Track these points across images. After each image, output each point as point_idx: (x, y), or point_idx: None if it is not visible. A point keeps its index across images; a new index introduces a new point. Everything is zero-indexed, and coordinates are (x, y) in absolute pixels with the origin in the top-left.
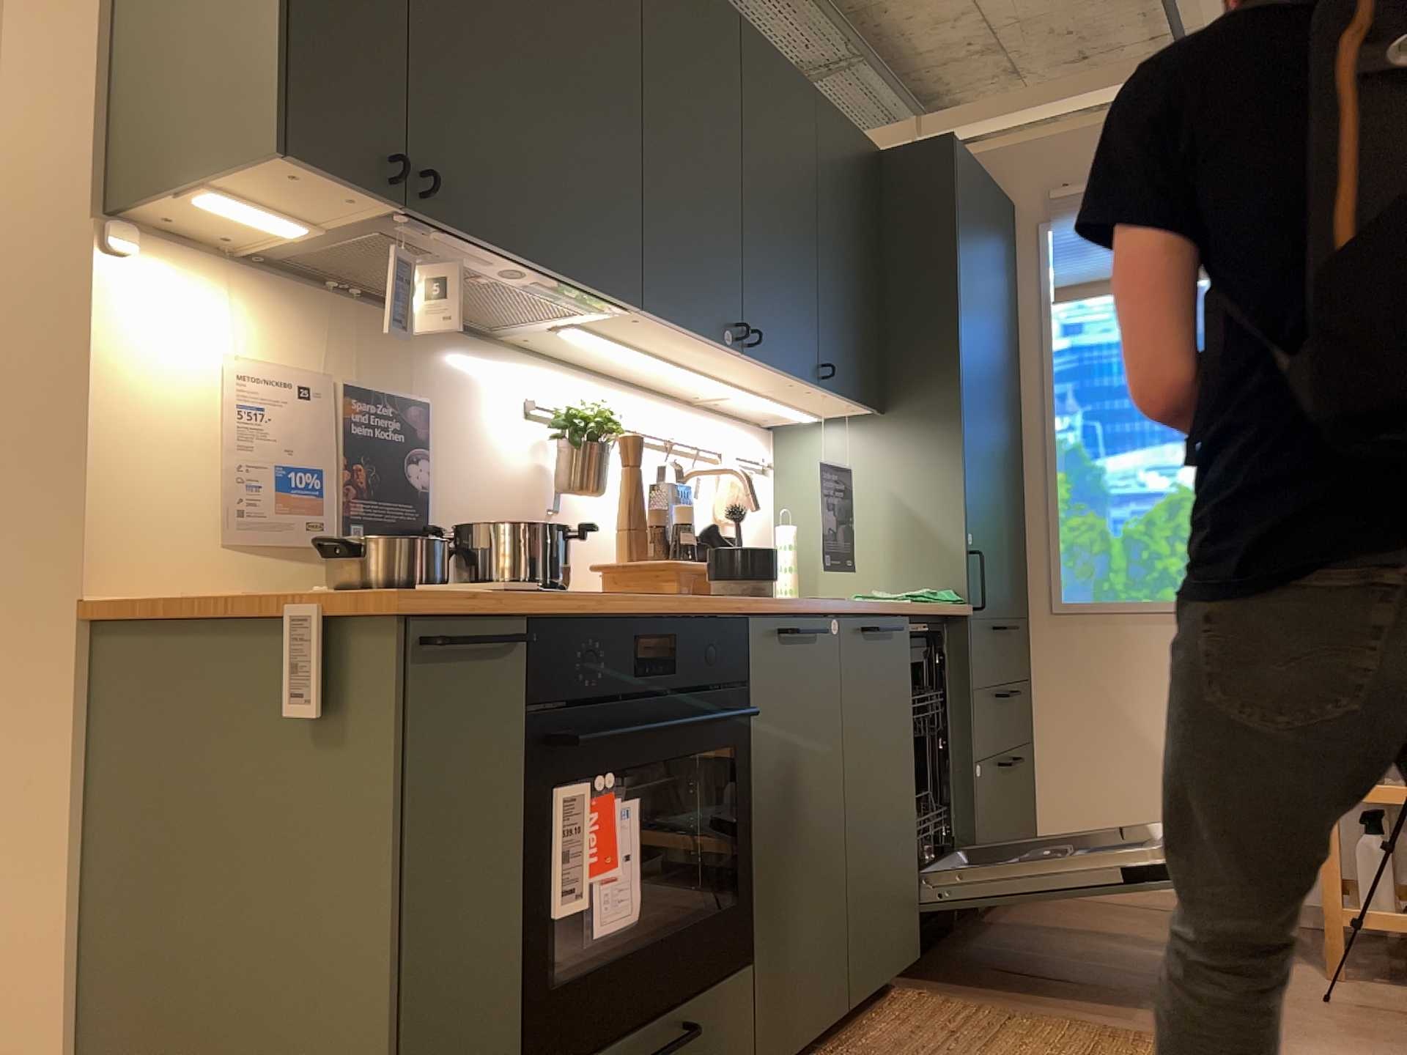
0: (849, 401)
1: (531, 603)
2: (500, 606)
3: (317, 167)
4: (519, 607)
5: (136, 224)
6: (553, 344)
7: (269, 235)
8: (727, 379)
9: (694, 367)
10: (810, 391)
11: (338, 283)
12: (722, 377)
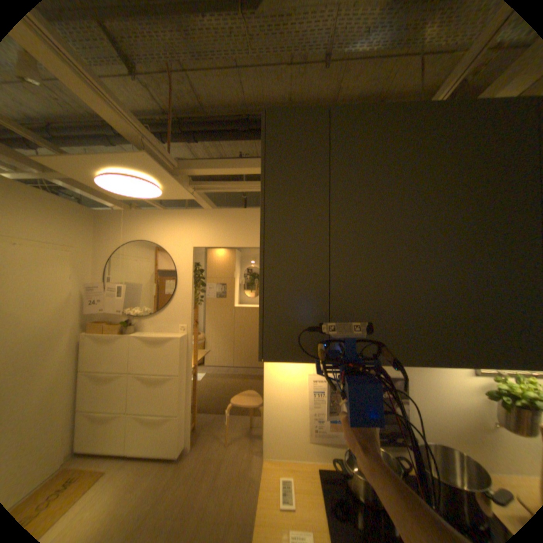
0: None
1: None
2: None
3: (281, 358)
4: None
5: None
6: None
7: None
8: None
9: None
10: None
11: None
12: None
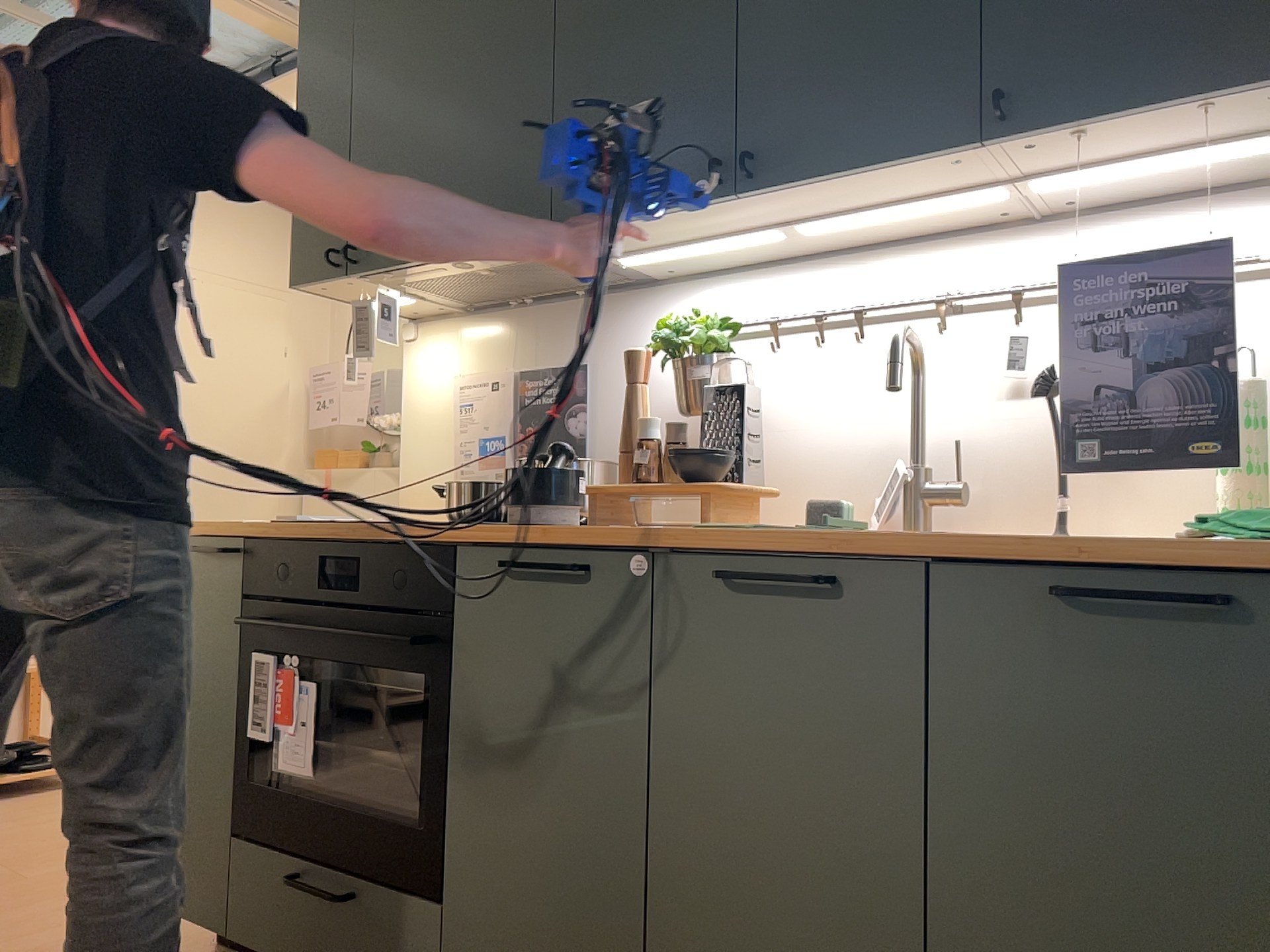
0: (1179, 111)
1: (236, 528)
2: (224, 531)
3: (312, 283)
4: (248, 531)
5: (421, 319)
6: (702, 262)
7: (425, 303)
8: (895, 204)
9: (809, 220)
10: (1042, 148)
11: (512, 301)
12: (882, 204)
